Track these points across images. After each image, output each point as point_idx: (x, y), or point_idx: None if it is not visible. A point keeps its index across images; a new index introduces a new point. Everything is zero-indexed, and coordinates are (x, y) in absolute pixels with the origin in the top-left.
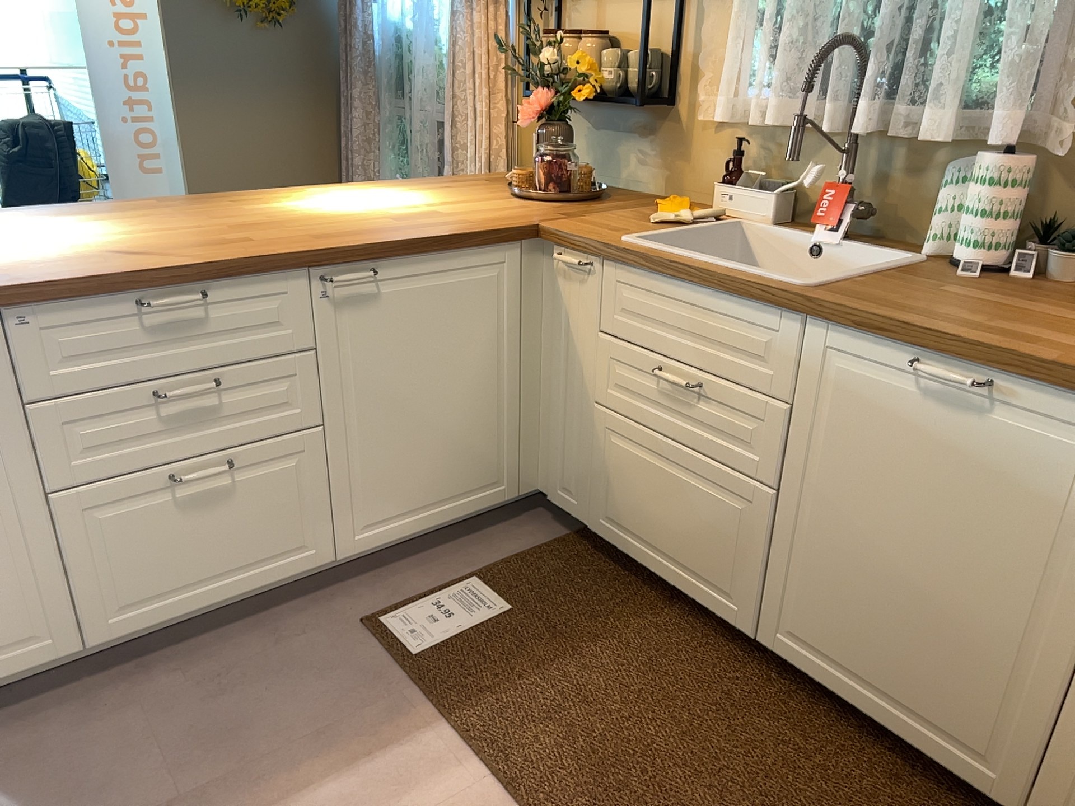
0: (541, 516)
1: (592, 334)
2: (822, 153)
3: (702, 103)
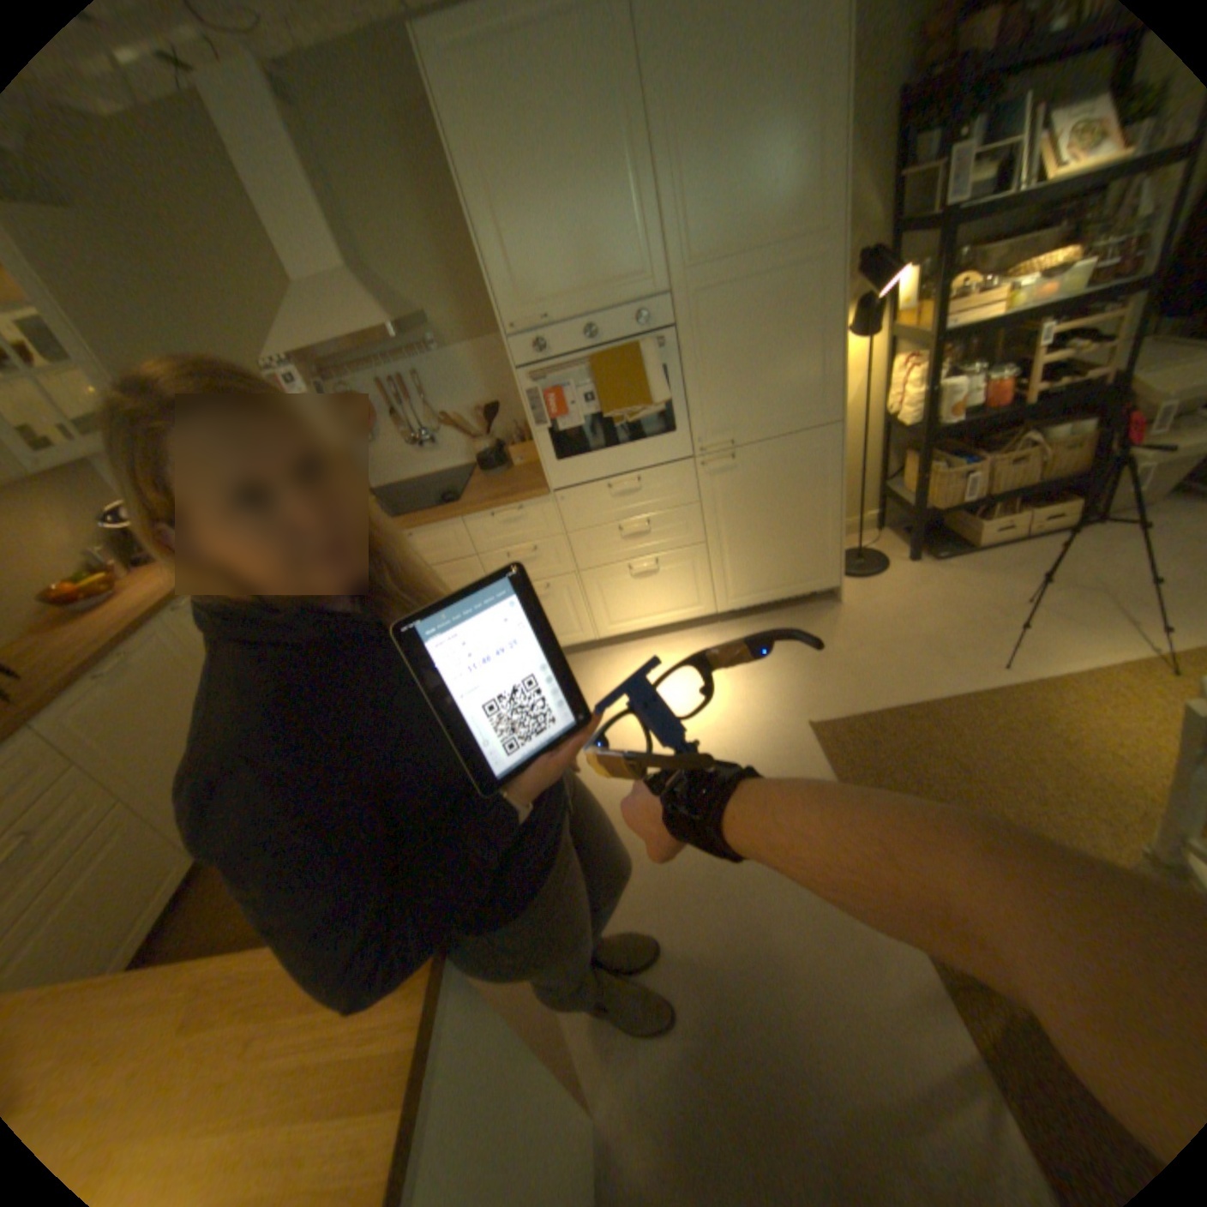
0: None
1: None
2: None
3: None
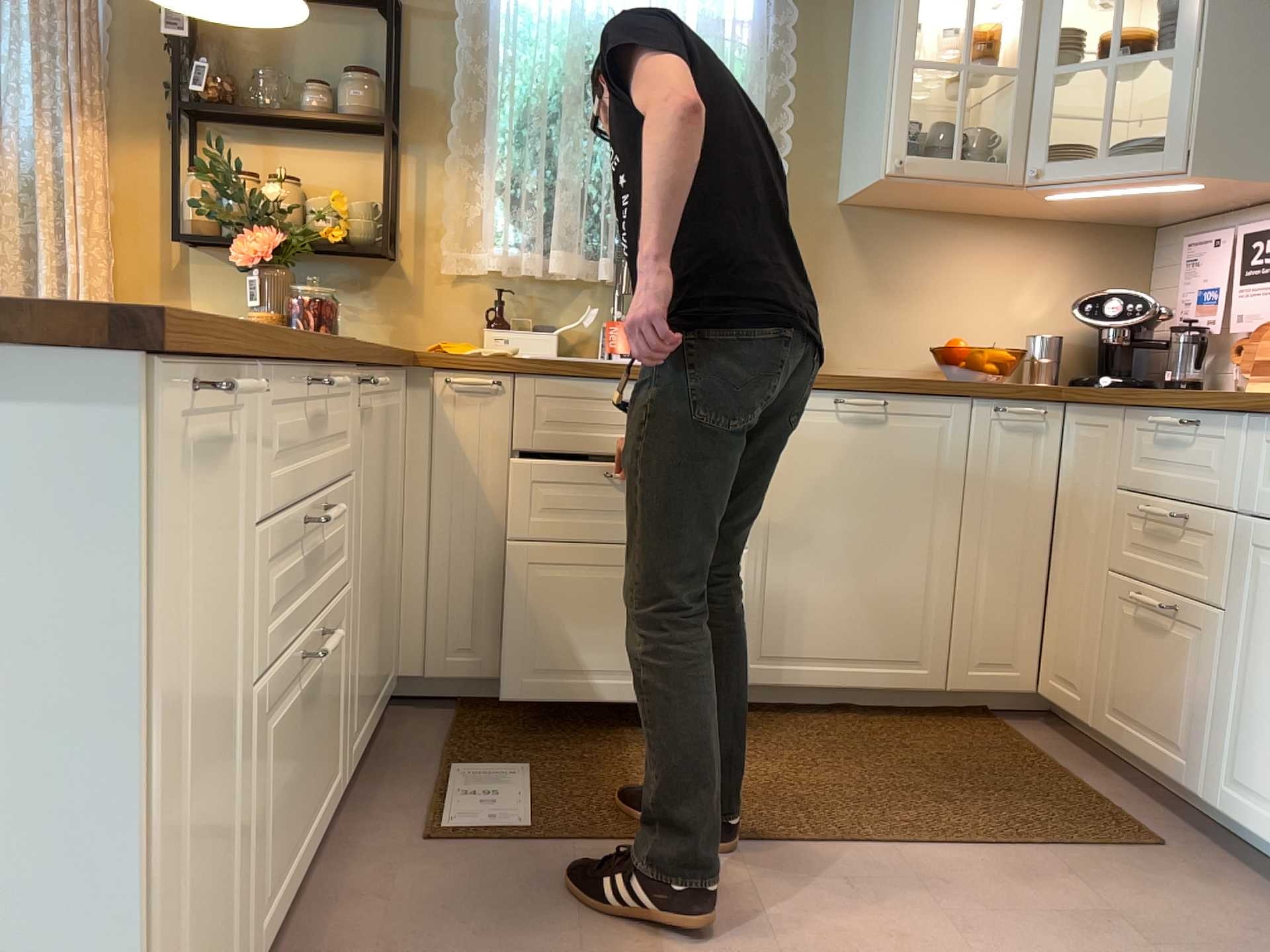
0: (402, 711)
1: (499, 458)
2: (577, 299)
3: (438, 257)
